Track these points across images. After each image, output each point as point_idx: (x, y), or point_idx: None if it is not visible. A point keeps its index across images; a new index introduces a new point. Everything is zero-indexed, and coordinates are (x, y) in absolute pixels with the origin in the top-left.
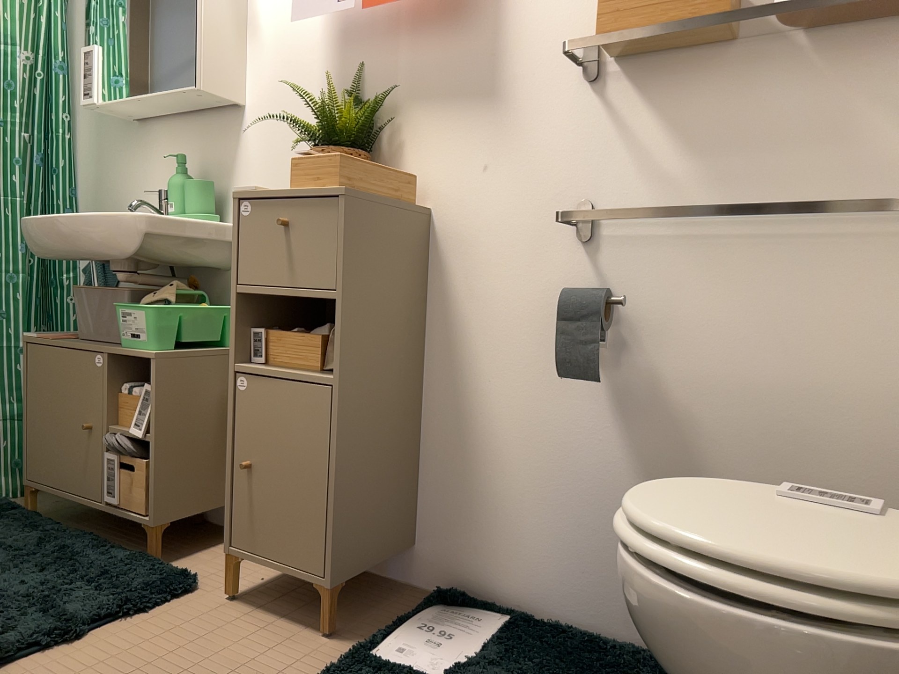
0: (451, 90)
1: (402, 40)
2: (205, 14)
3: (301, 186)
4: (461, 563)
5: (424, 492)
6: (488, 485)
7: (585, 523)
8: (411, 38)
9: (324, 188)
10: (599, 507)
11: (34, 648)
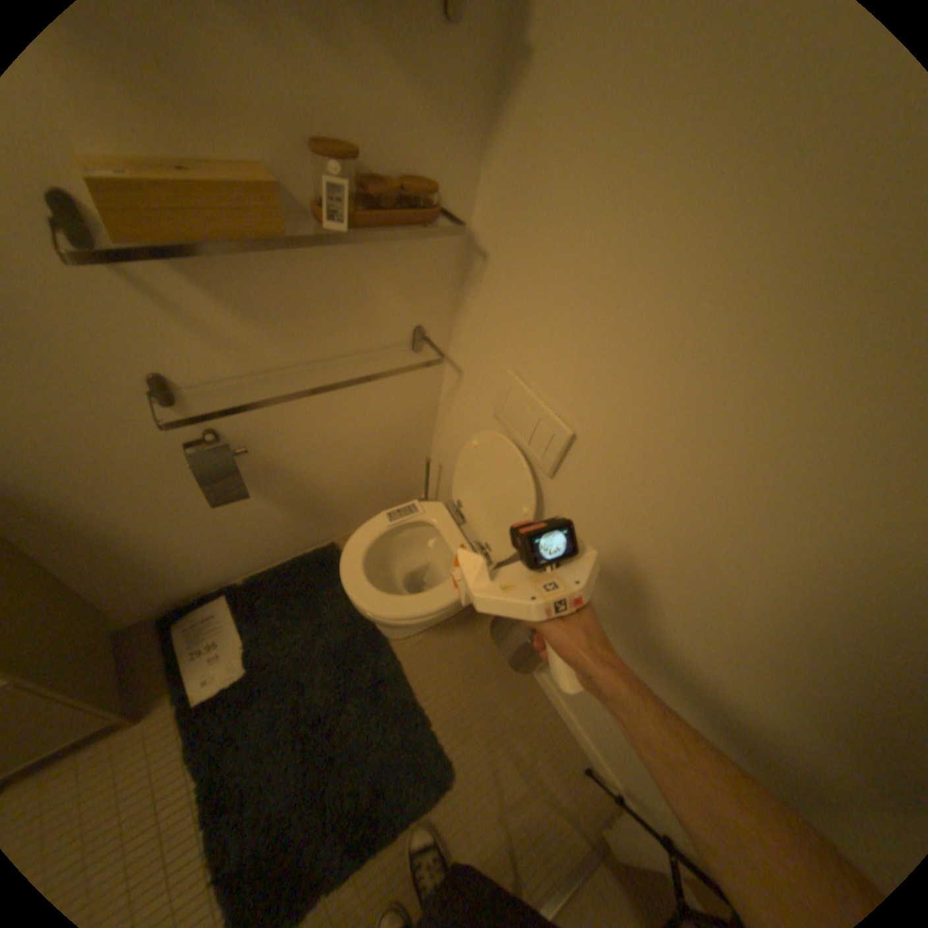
0: None
1: None
2: None
3: None
4: (160, 597)
5: (93, 596)
6: (158, 561)
7: (246, 536)
8: None
9: None
10: (253, 526)
11: None
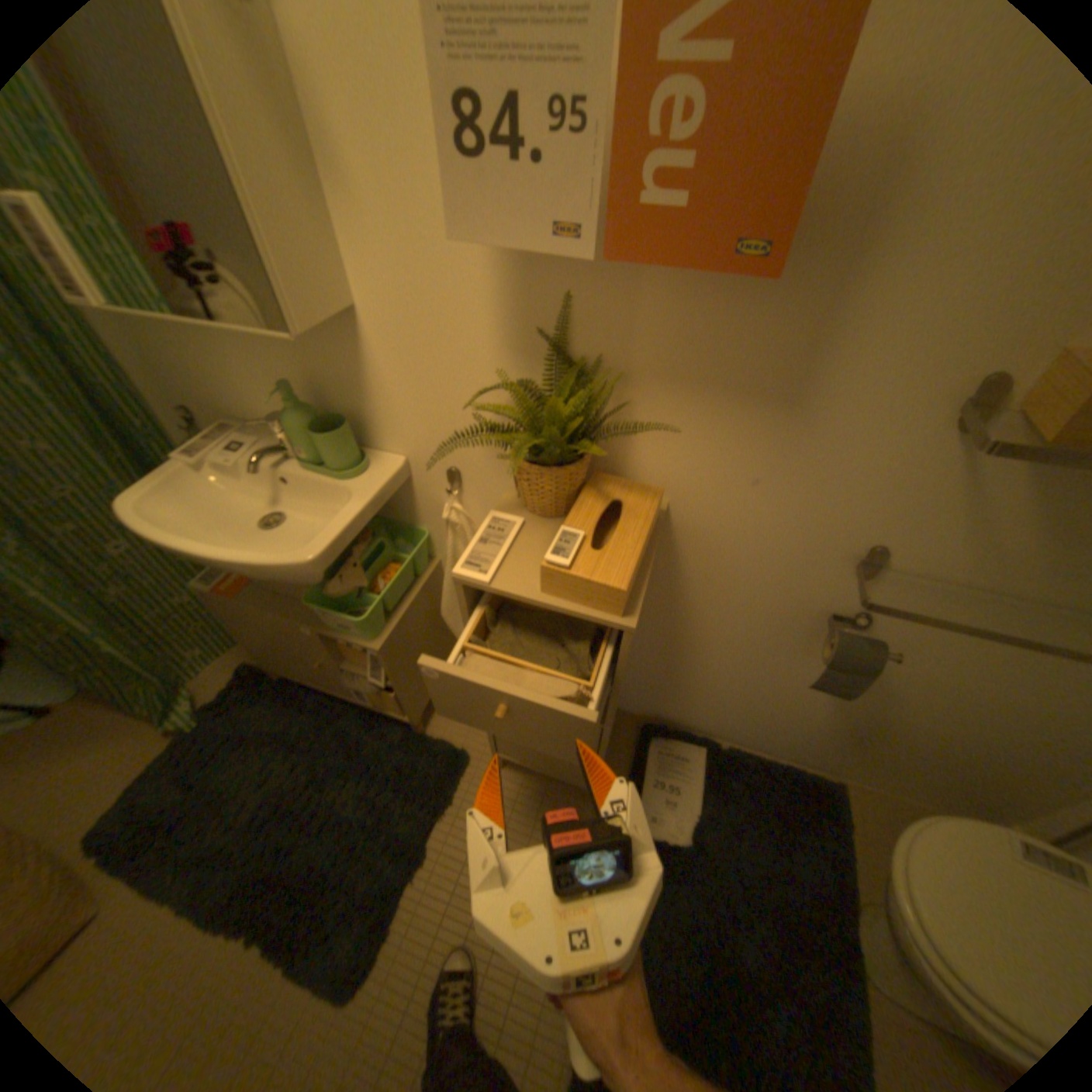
0: (728, 374)
1: (649, 269)
2: (248, 183)
3: (564, 598)
4: (662, 709)
5: (633, 675)
6: (694, 684)
7: (777, 716)
8: (667, 271)
9: (603, 615)
10: (792, 713)
11: (407, 893)
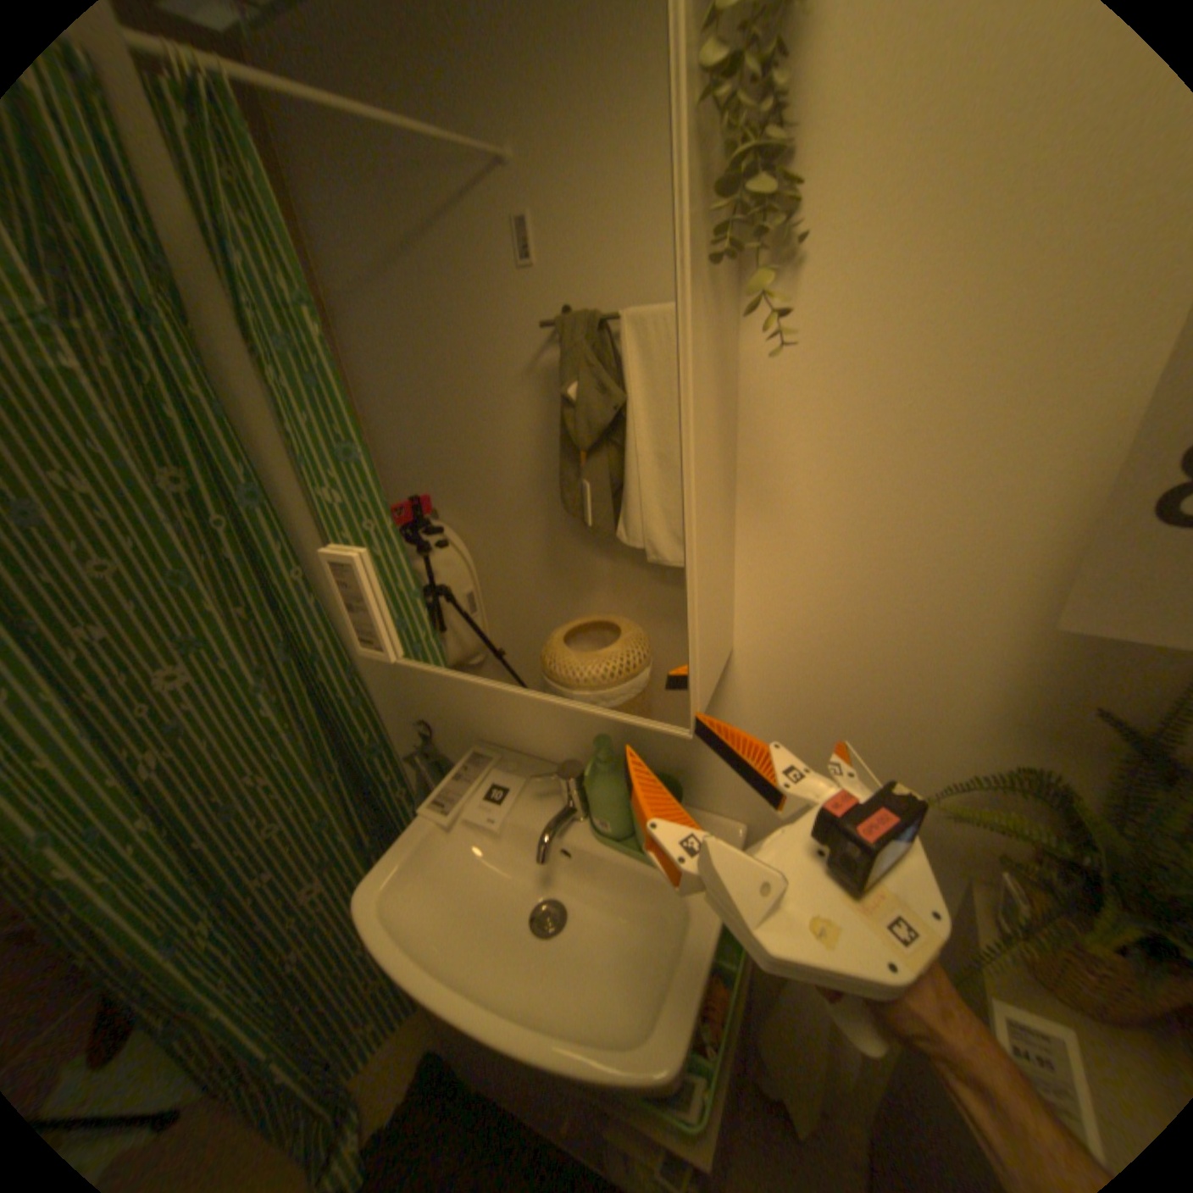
0: None
1: None
2: (698, 547)
3: None
4: None
5: None
6: None
7: None
8: None
9: None
10: None
11: None
